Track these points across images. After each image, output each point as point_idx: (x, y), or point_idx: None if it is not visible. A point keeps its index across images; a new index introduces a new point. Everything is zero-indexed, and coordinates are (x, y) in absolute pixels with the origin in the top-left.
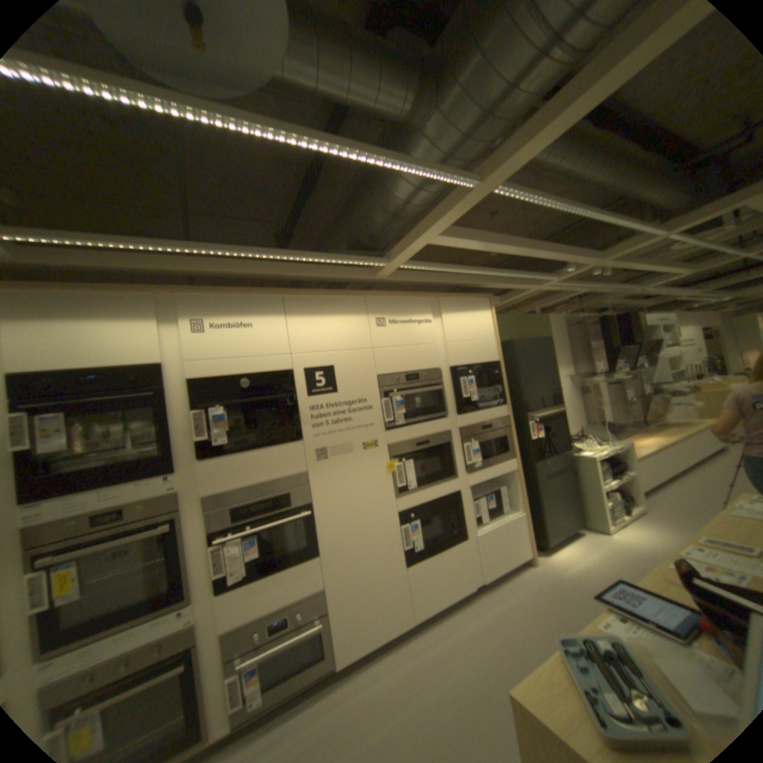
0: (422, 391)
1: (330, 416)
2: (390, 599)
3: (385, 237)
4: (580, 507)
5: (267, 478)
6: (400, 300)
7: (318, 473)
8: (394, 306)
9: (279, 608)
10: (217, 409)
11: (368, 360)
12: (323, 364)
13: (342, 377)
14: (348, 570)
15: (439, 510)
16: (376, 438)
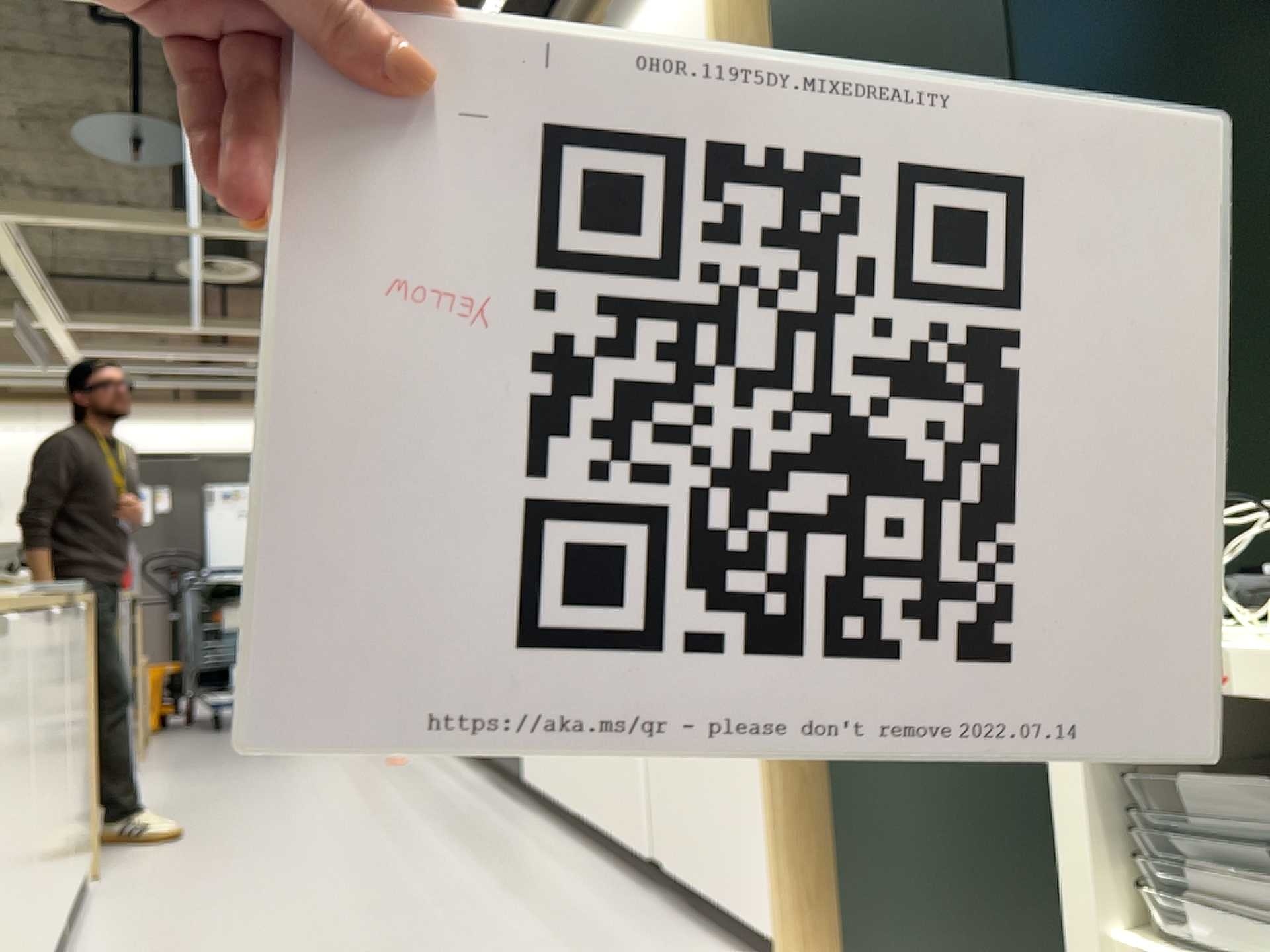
0: None
1: None
2: None
3: None
4: None
5: None
6: None
7: None
8: None
9: None
10: None
11: None
12: None
13: None
14: None
15: None
16: None
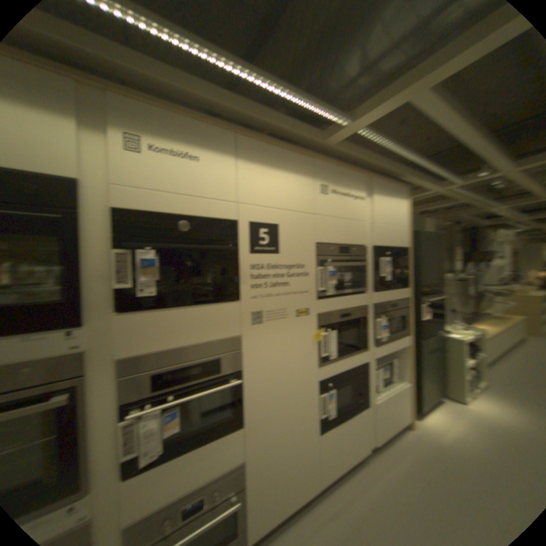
0: (353, 265)
1: (271, 278)
2: (305, 466)
3: (346, 97)
4: (445, 379)
5: (200, 339)
6: (344, 171)
7: (253, 338)
8: (338, 176)
9: (198, 486)
10: (150, 250)
11: (311, 225)
12: (270, 221)
13: (286, 238)
14: (271, 440)
15: (353, 379)
16: (309, 305)
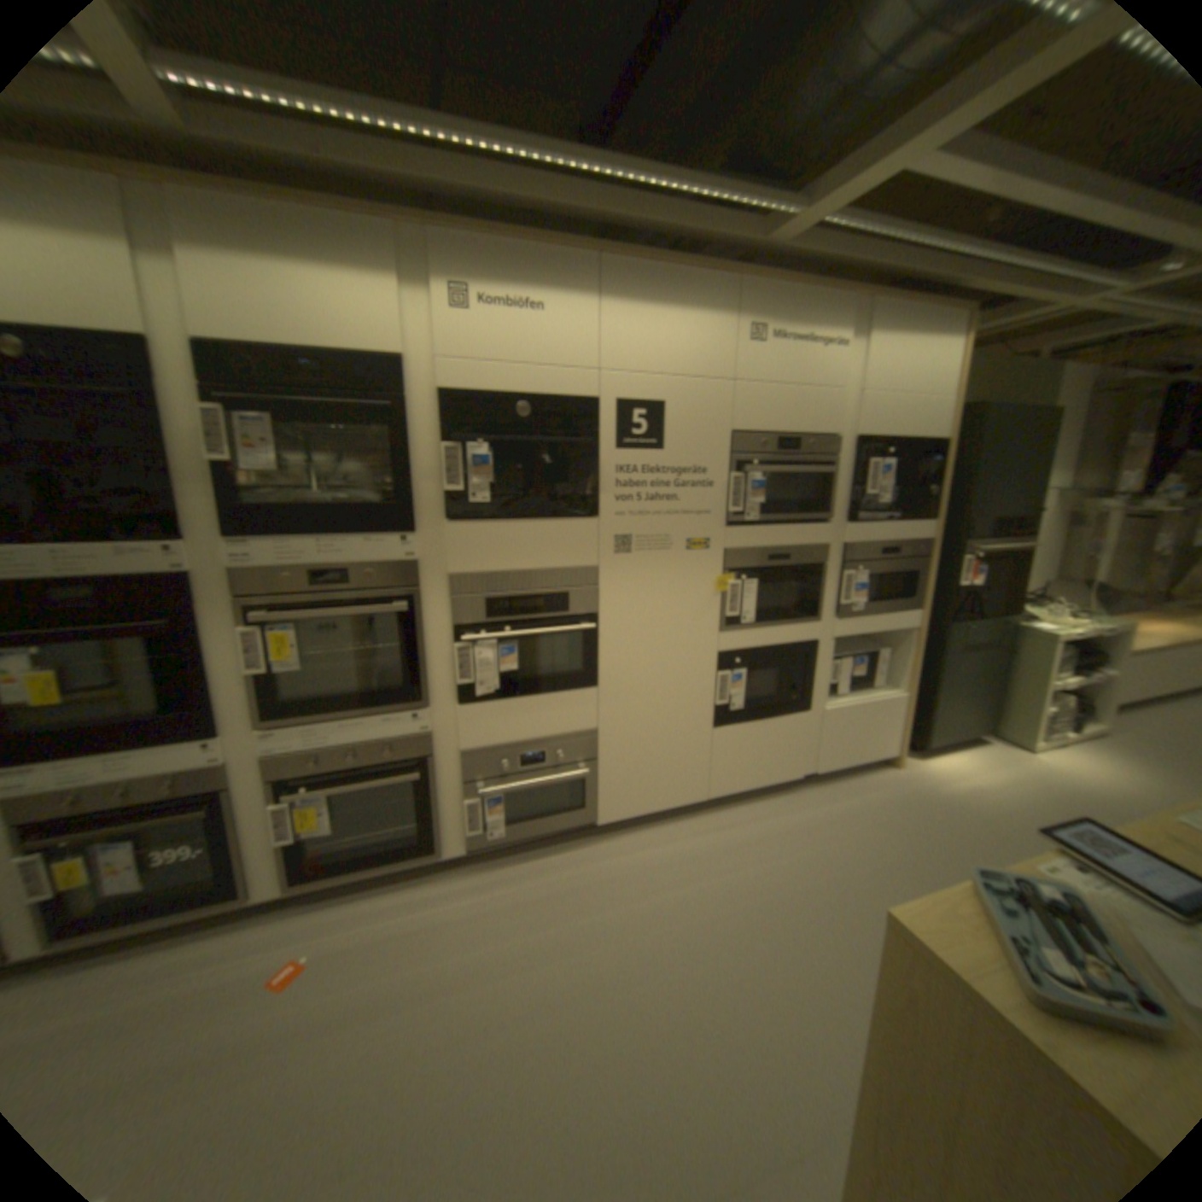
0: (801, 471)
1: (646, 488)
2: (683, 760)
3: (811, 146)
4: (1000, 703)
5: (541, 564)
6: (804, 292)
7: (615, 572)
8: (790, 303)
9: (538, 737)
10: (481, 445)
11: (724, 401)
12: (649, 397)
13: (676, 424)
14: (634, 711)
15: (780, 661)
16: (710, 535)
